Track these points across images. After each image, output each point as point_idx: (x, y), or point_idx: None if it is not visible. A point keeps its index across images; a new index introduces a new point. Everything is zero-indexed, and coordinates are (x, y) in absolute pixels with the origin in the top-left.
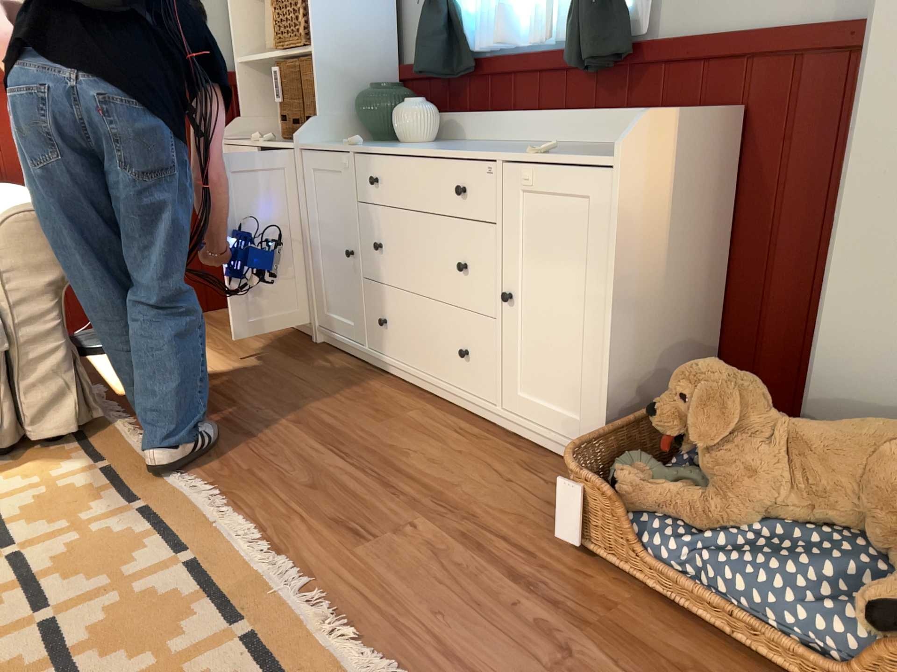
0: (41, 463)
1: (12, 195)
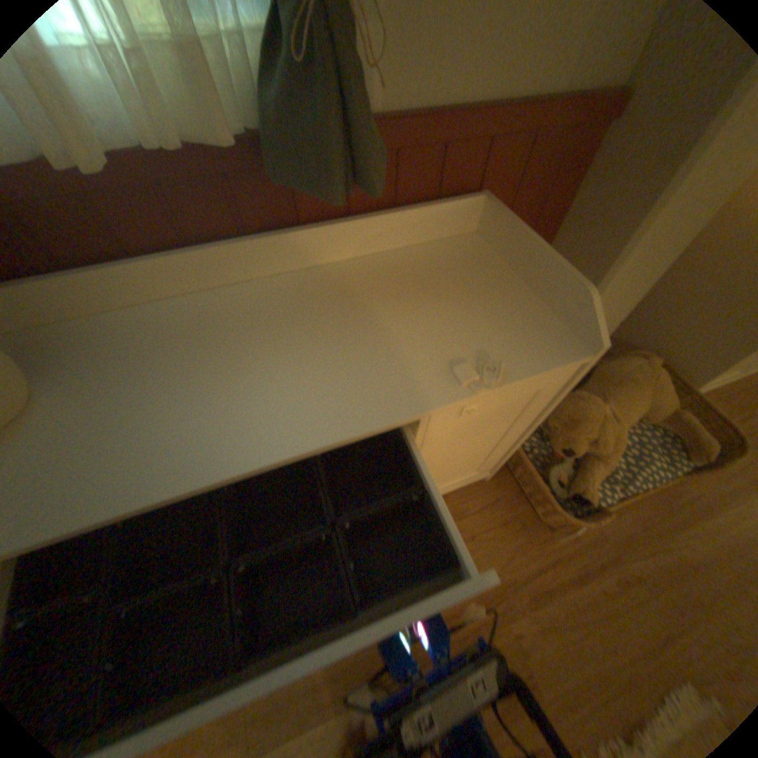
0: None
1: None
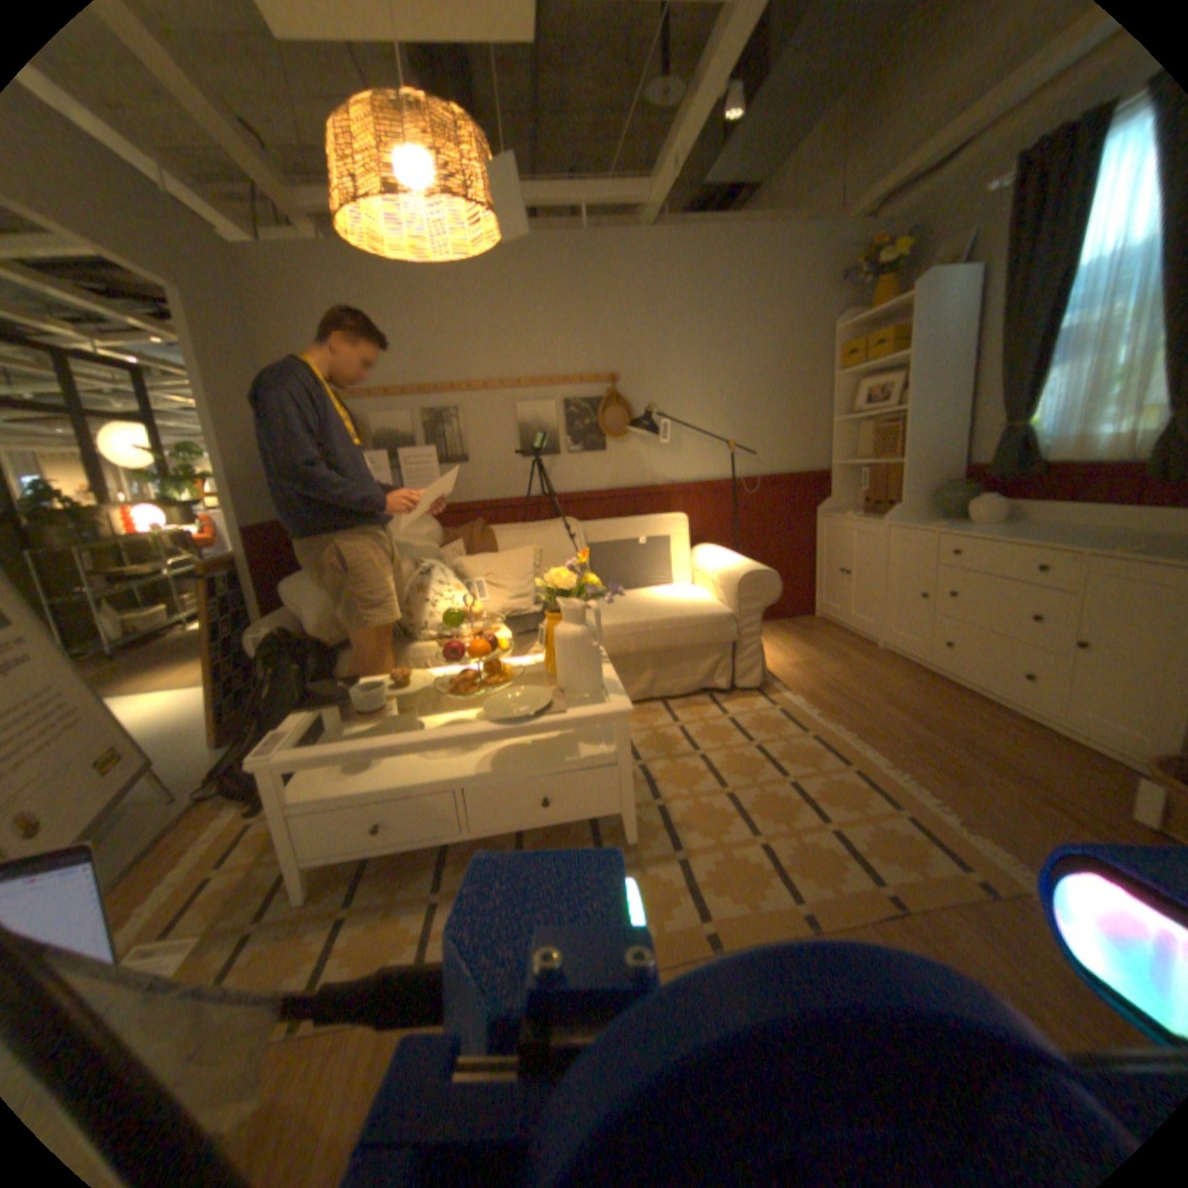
0: (743, 701)
1: (722, 553)
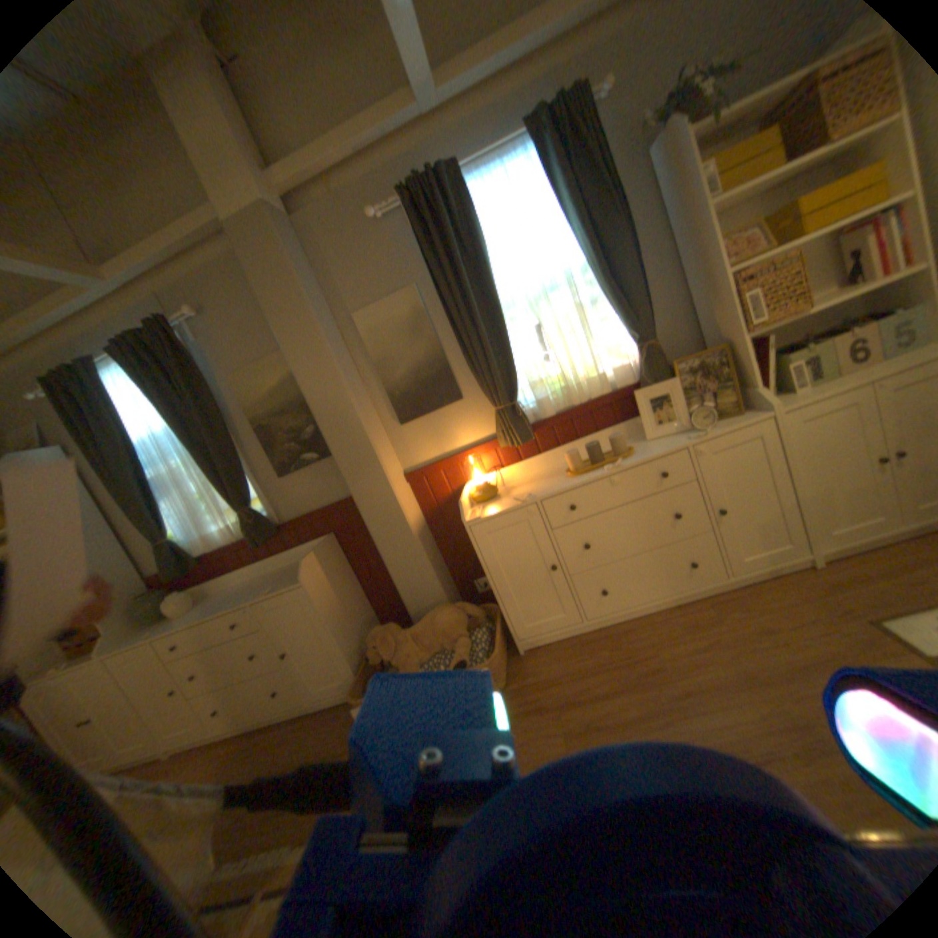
0: None
1: None
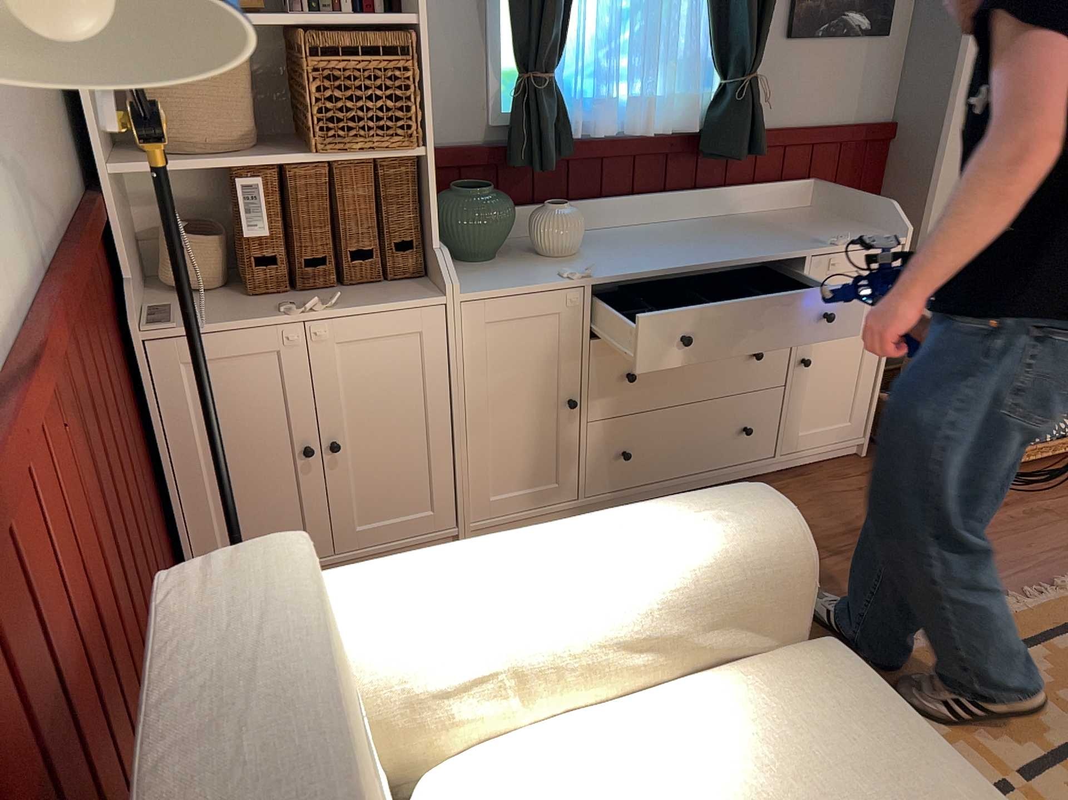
0: None
1: (508, 561)
